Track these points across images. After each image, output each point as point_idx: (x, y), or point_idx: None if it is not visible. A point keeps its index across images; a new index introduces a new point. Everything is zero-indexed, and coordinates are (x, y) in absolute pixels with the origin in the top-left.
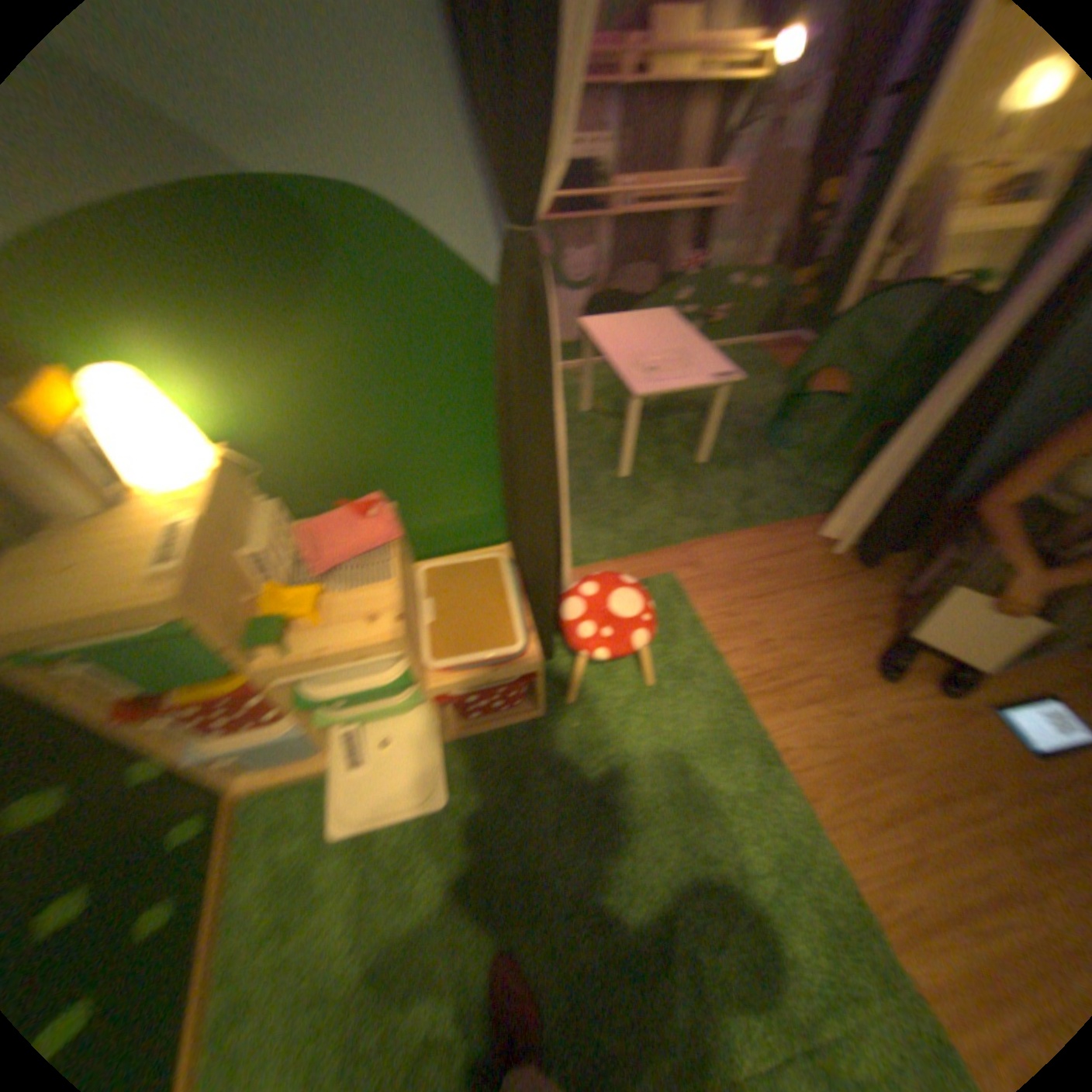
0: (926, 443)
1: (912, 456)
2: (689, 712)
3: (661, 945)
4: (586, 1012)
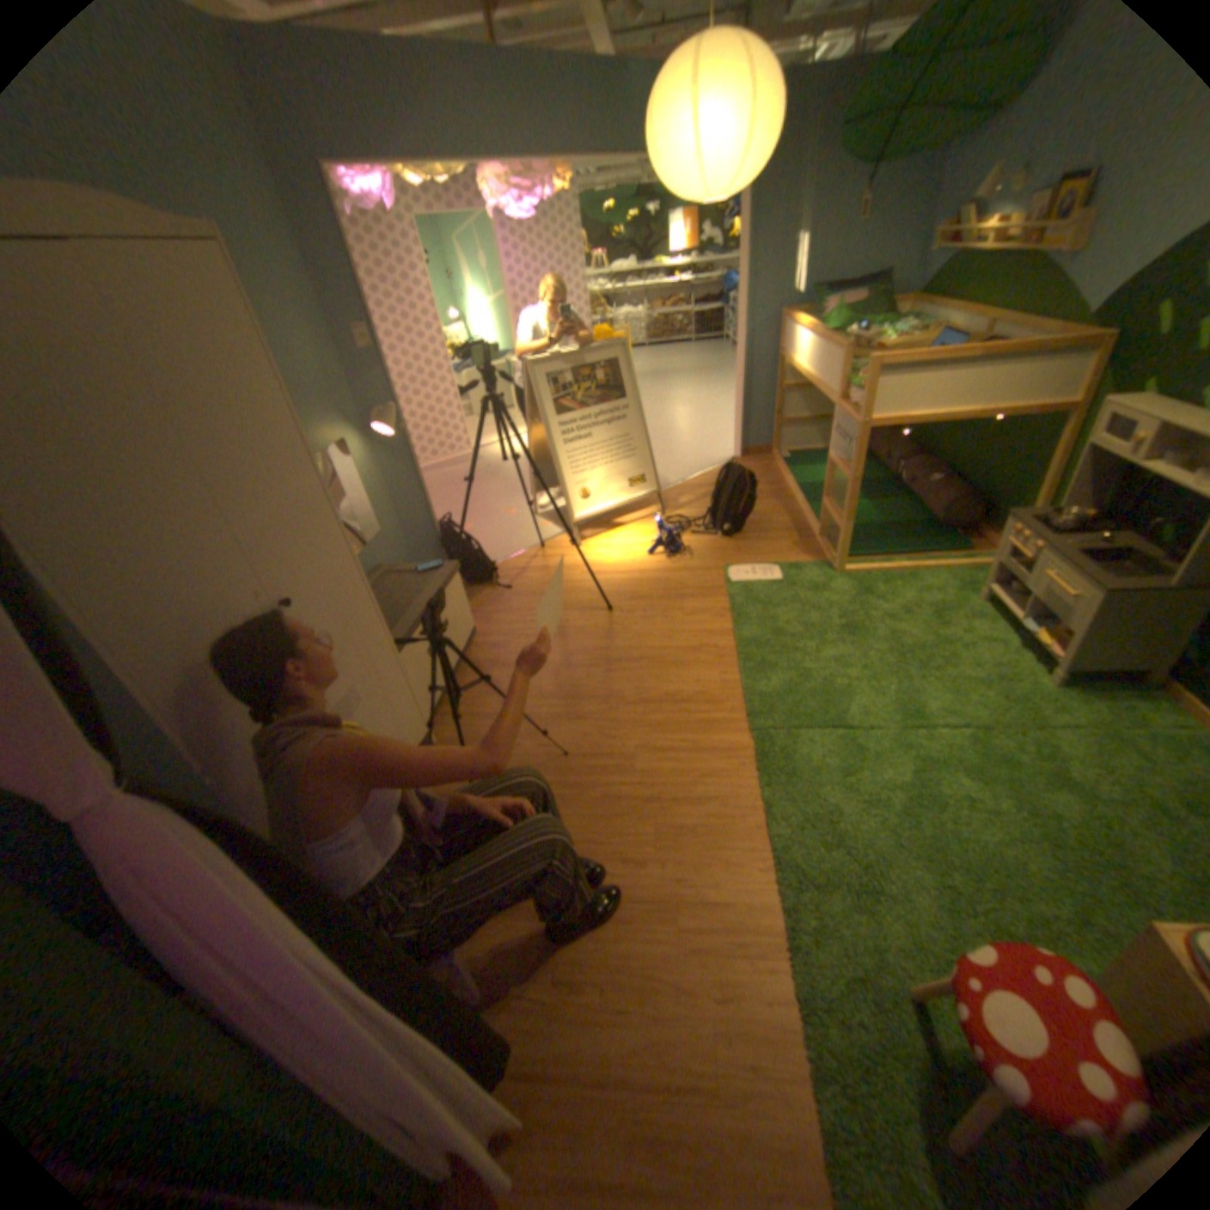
0: (391, 1056)
1: (411, 1066)
2: (862, 939)
3: (918, 784)
4: (976, 769)
